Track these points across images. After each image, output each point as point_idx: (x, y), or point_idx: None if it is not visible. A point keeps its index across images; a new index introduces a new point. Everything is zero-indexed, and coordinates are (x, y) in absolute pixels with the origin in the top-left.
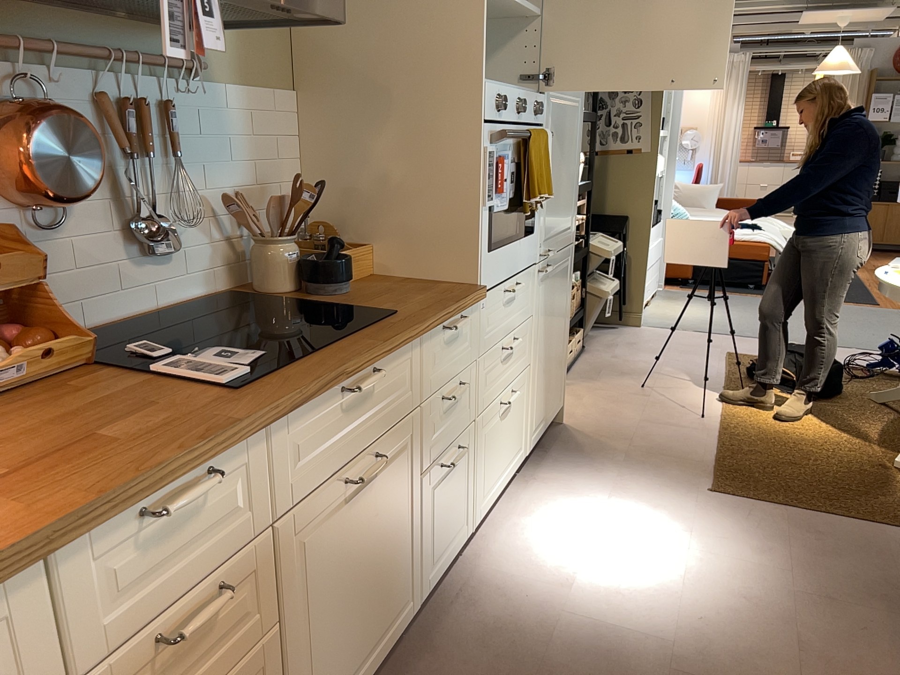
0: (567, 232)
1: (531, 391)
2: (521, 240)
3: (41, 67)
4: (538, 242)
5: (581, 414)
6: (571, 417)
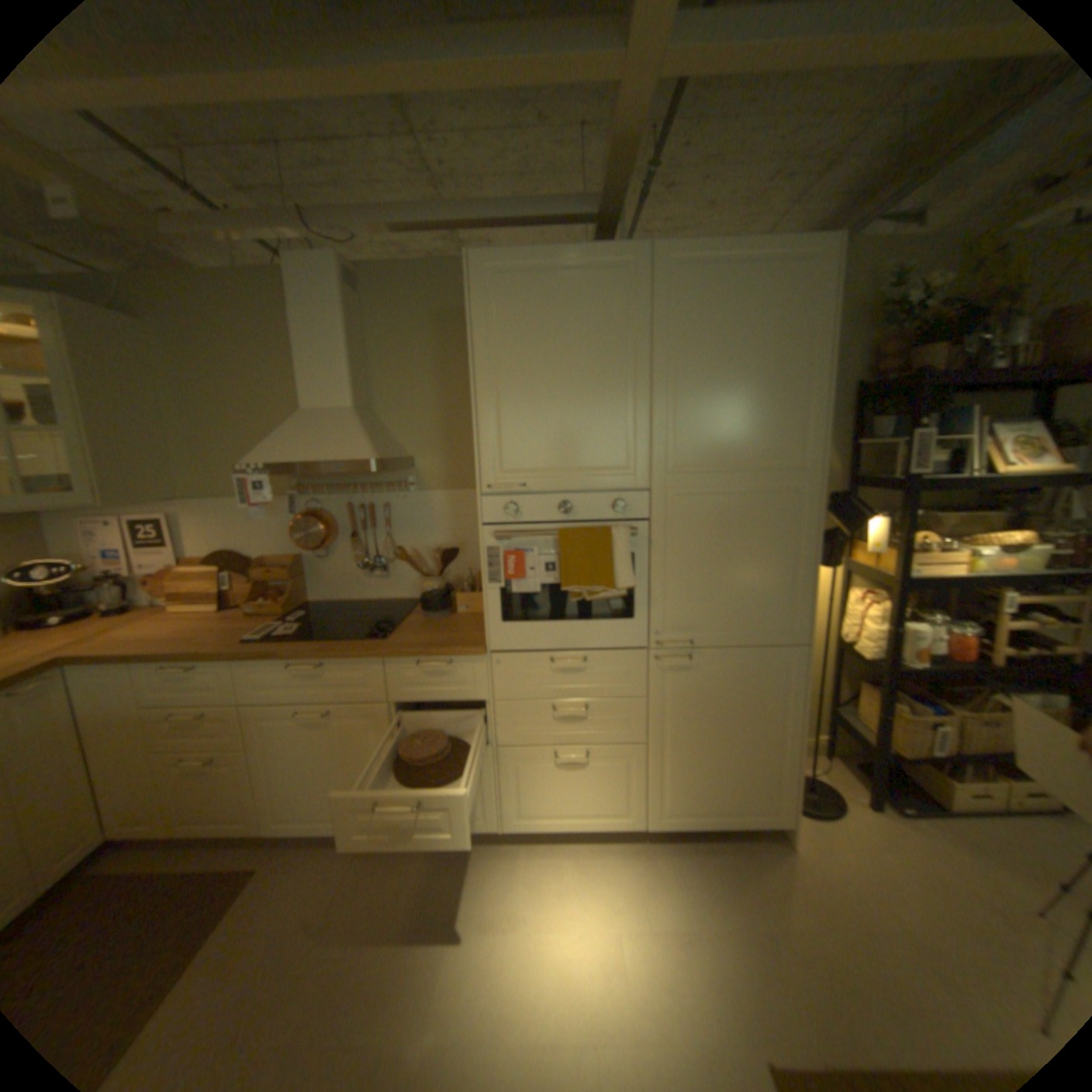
0: (773, 630)
1: (650, 772)
2: (595, 621)
3: (325, 495)
4: (650, 629)
5: (841, 864)
6: (820, 856)
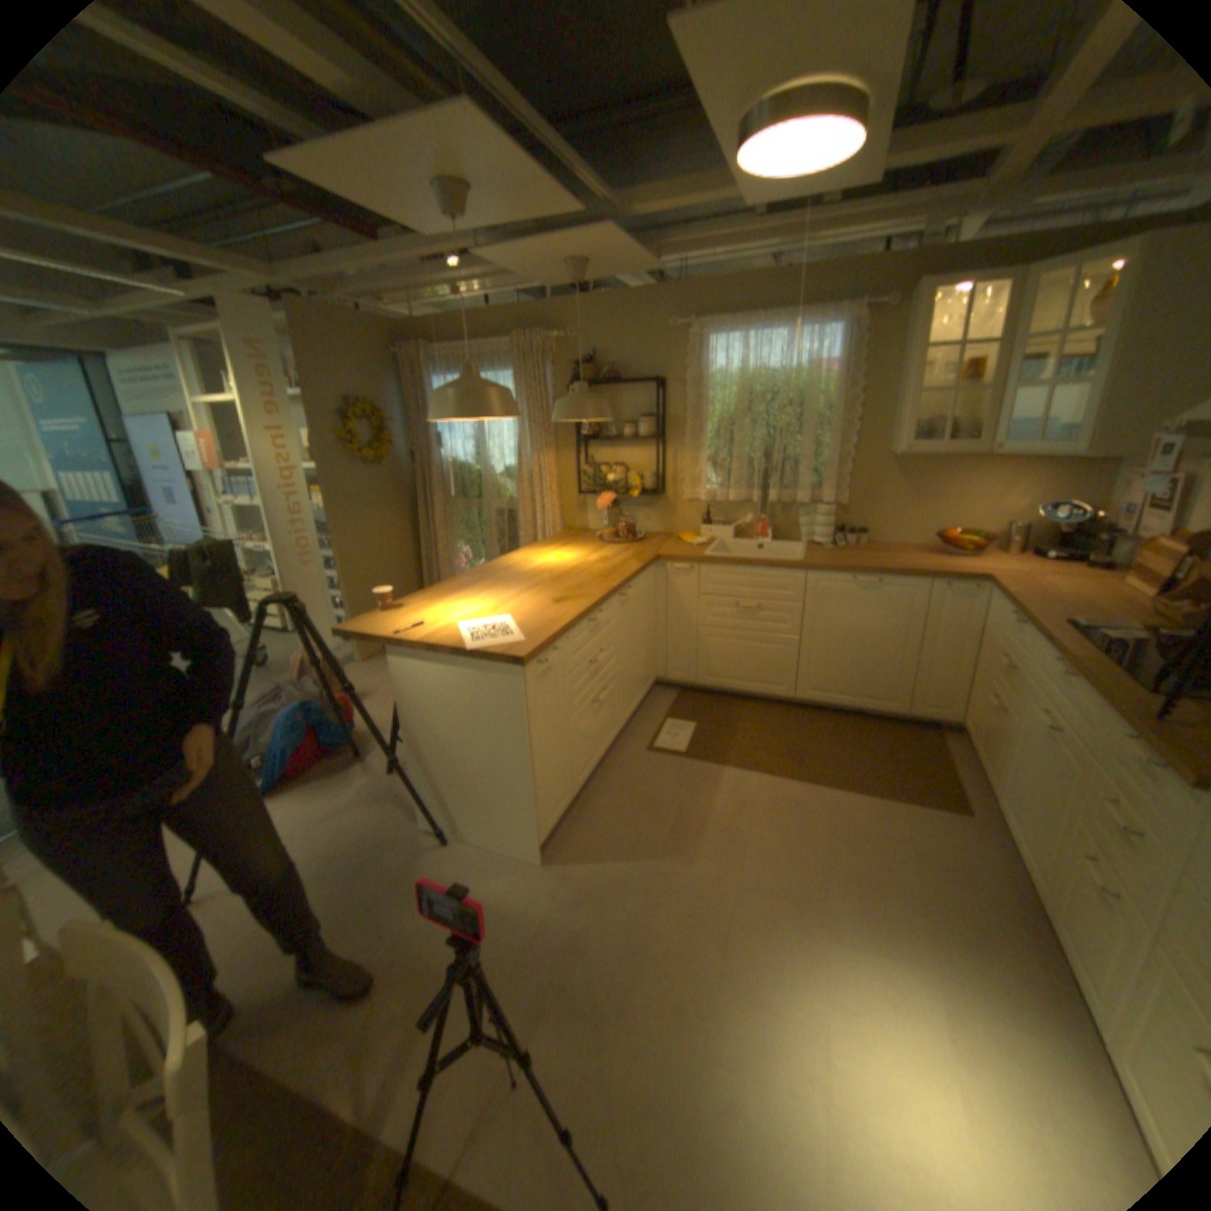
0: None
1: None
2: None
3: None
4: None
5: None
6: None
